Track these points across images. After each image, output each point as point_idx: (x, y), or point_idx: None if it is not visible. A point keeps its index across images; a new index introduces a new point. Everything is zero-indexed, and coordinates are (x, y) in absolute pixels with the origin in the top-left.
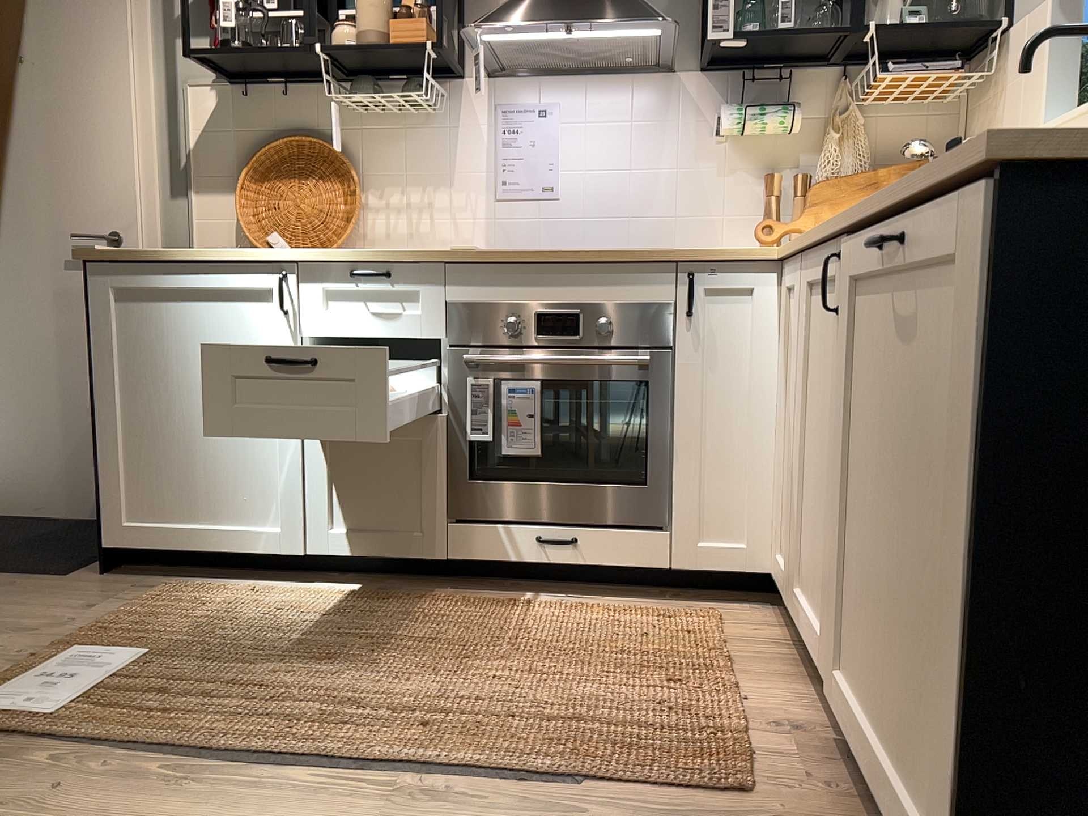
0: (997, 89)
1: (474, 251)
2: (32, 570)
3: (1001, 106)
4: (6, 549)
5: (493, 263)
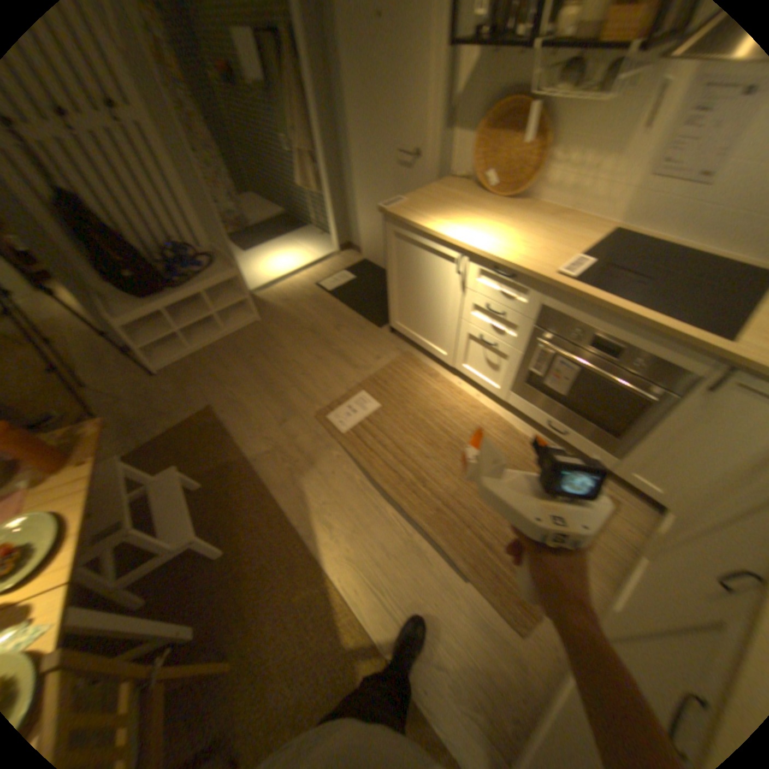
0: None
1: (570, 284)
2: (373, 320)
3: None
4: (371, 298)
5: (578, 297)
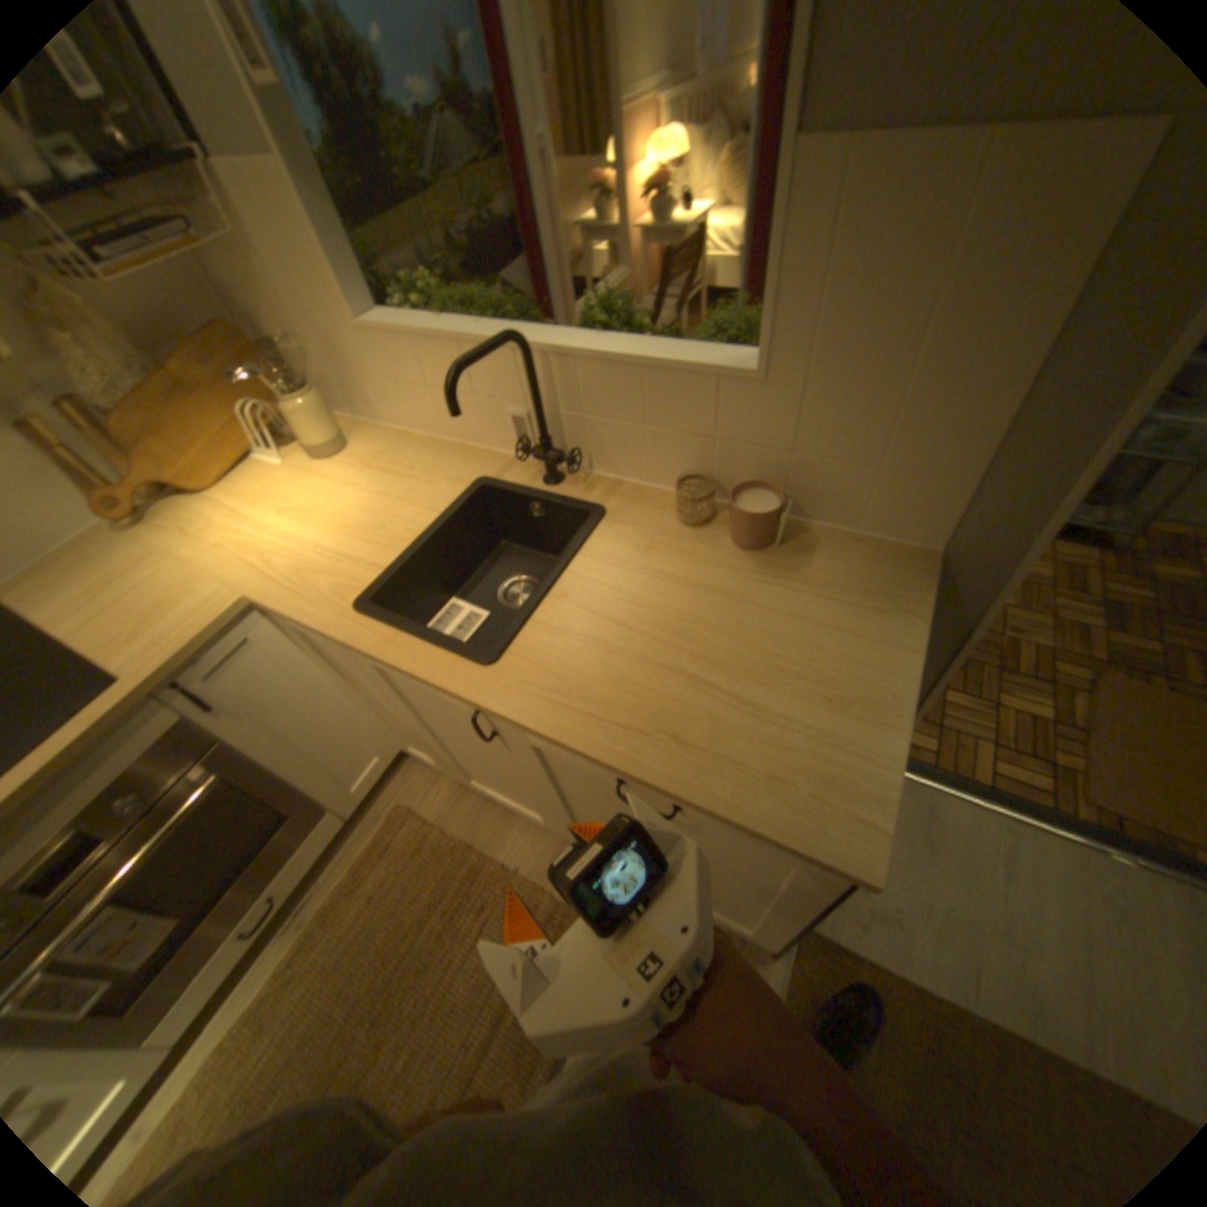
0: (237, 237)
1: None
2: None
3: (257, 261)
4: None
5: None
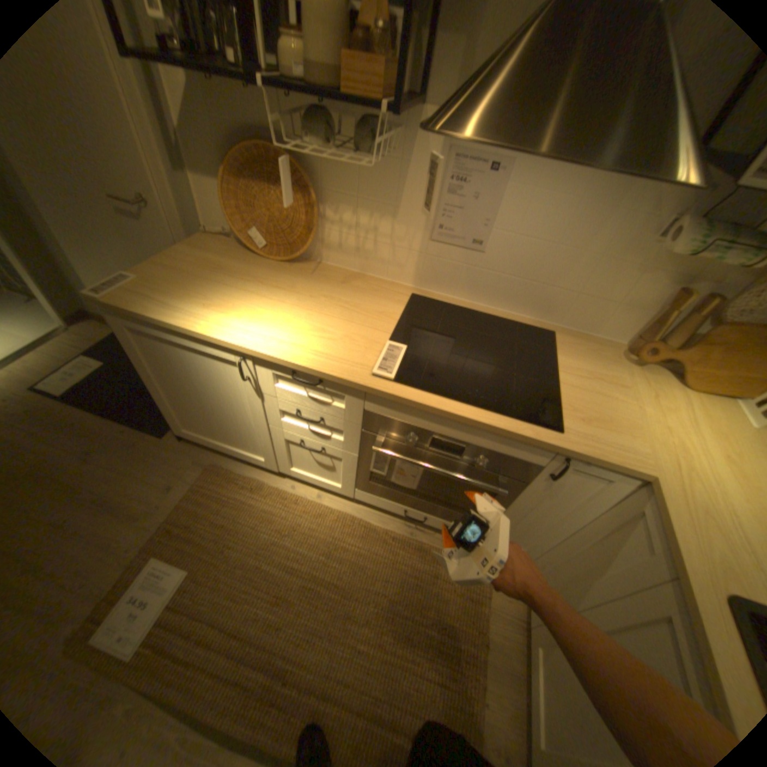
0: None
1: (390, 389)
2: (145, 428)
3: None
4: (135, 393)
5: (404, 403)
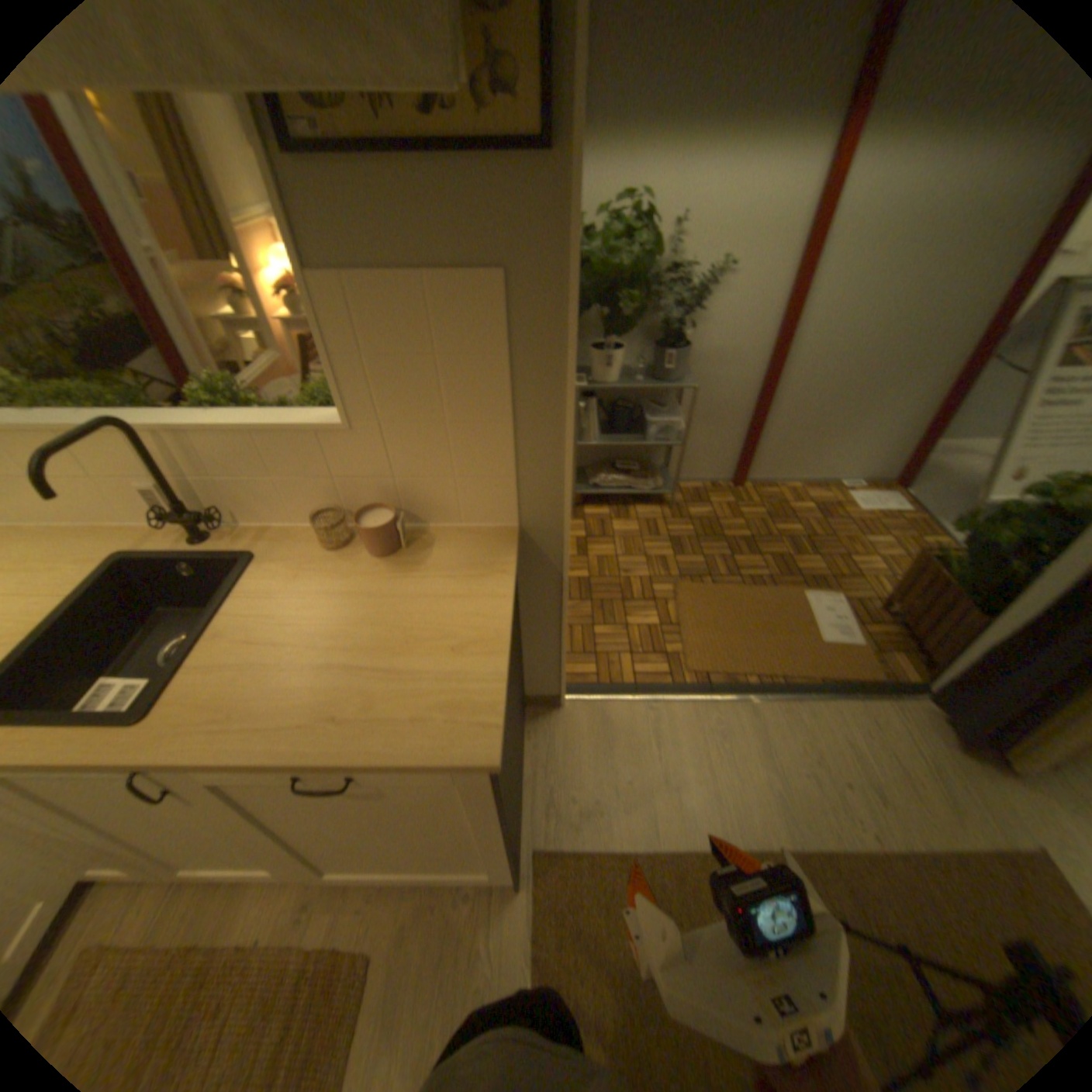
0: None
1: None
2: None
3: None
4: None
5: None
